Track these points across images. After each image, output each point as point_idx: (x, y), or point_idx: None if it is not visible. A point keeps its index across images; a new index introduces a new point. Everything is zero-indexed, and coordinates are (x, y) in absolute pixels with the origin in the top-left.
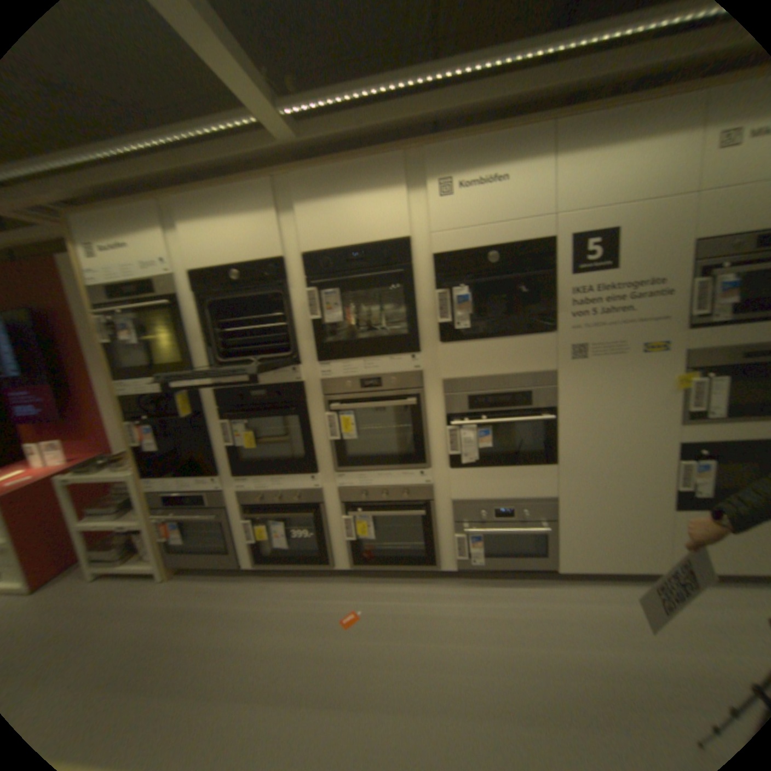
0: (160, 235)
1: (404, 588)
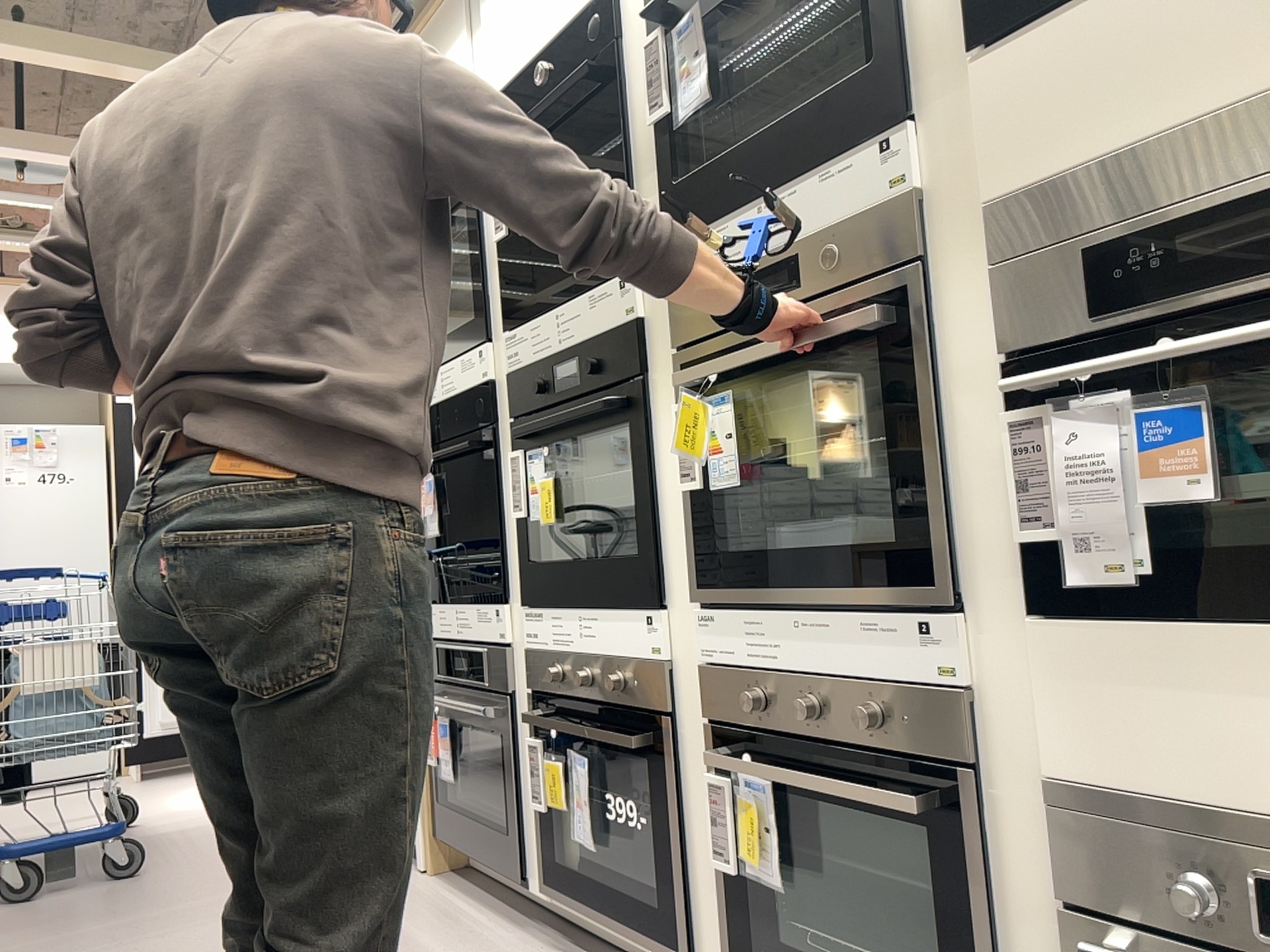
0: (469, 46)
1: None
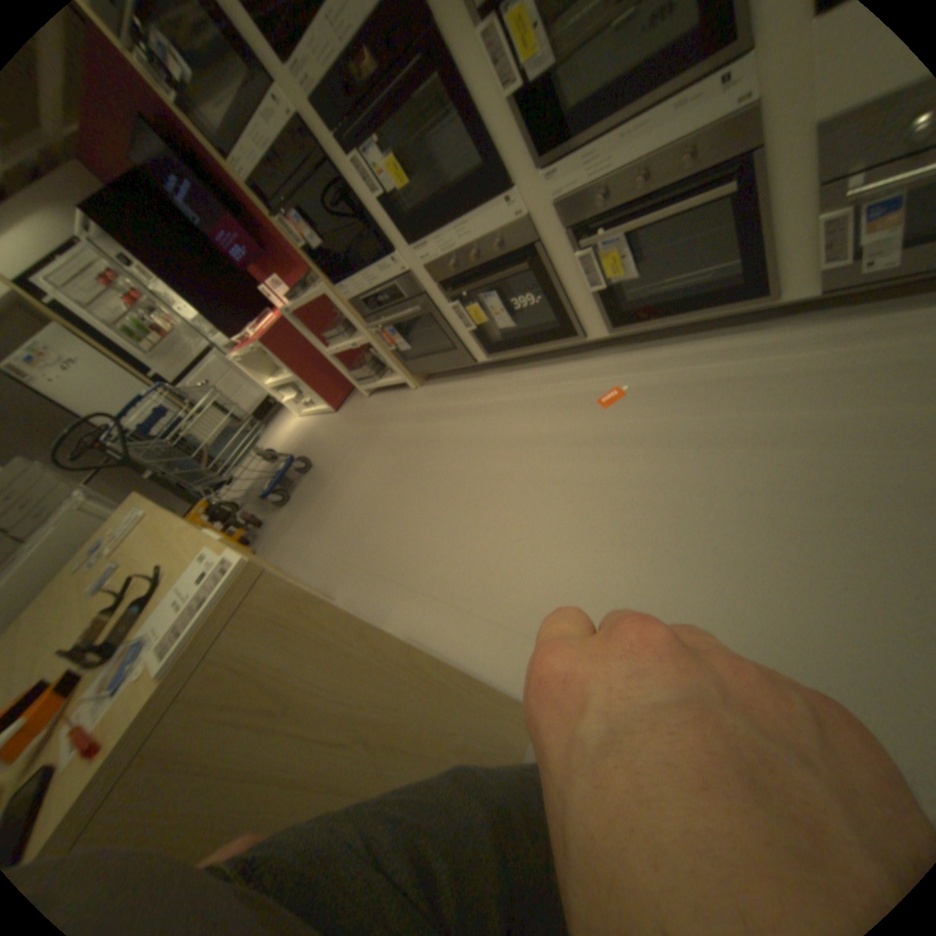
0: None
1: (708, 342)
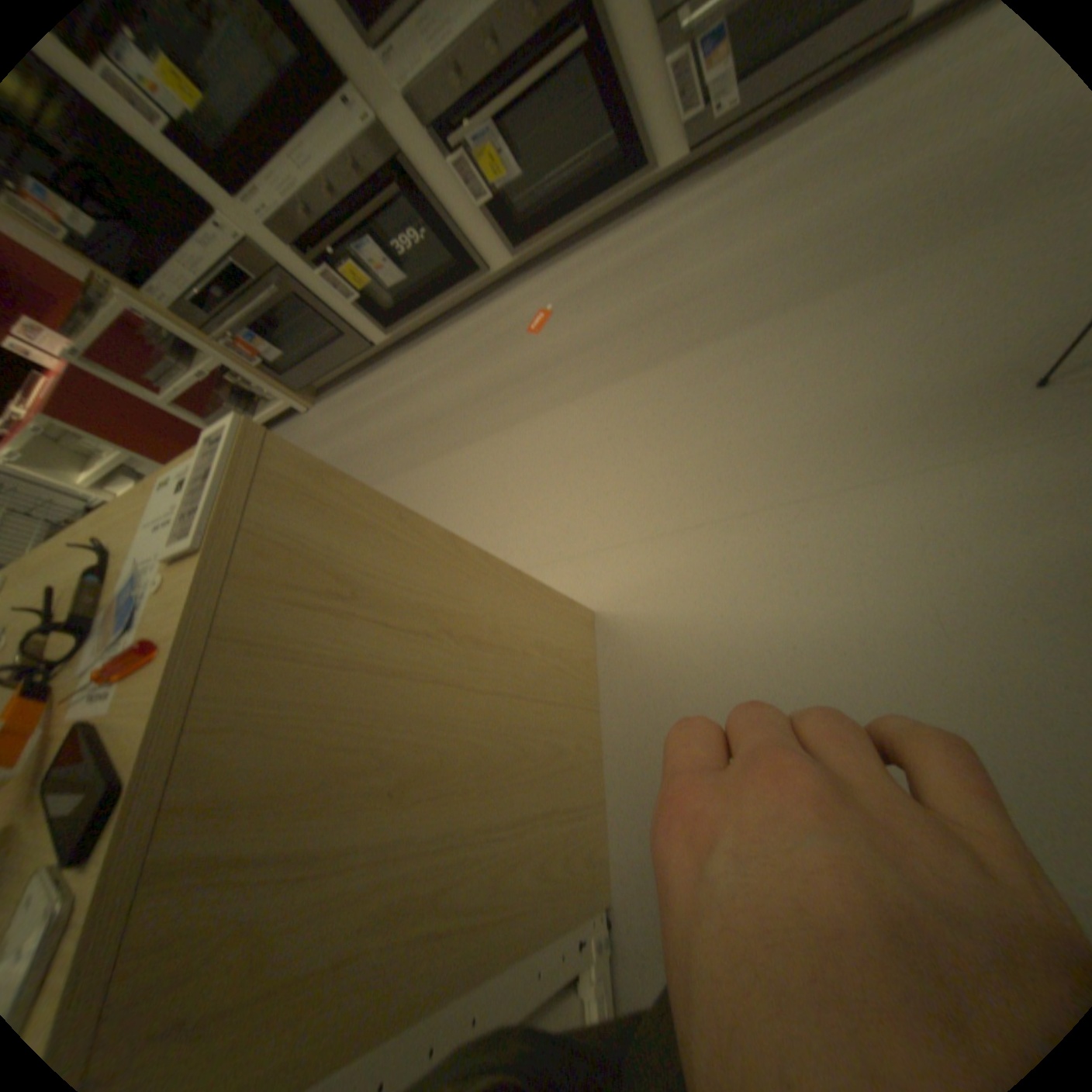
0: None
1: (610, 233)
